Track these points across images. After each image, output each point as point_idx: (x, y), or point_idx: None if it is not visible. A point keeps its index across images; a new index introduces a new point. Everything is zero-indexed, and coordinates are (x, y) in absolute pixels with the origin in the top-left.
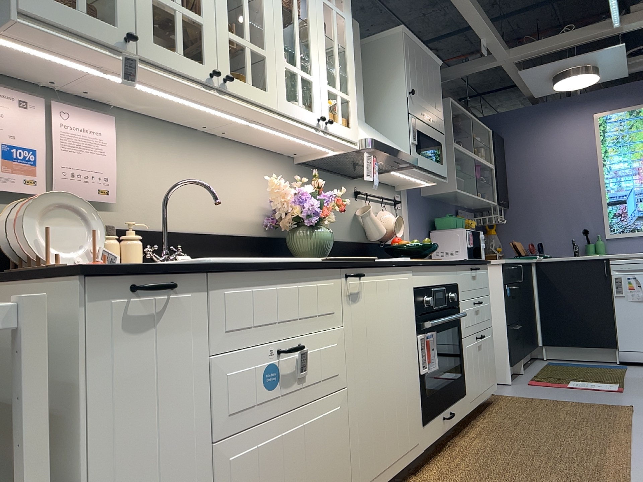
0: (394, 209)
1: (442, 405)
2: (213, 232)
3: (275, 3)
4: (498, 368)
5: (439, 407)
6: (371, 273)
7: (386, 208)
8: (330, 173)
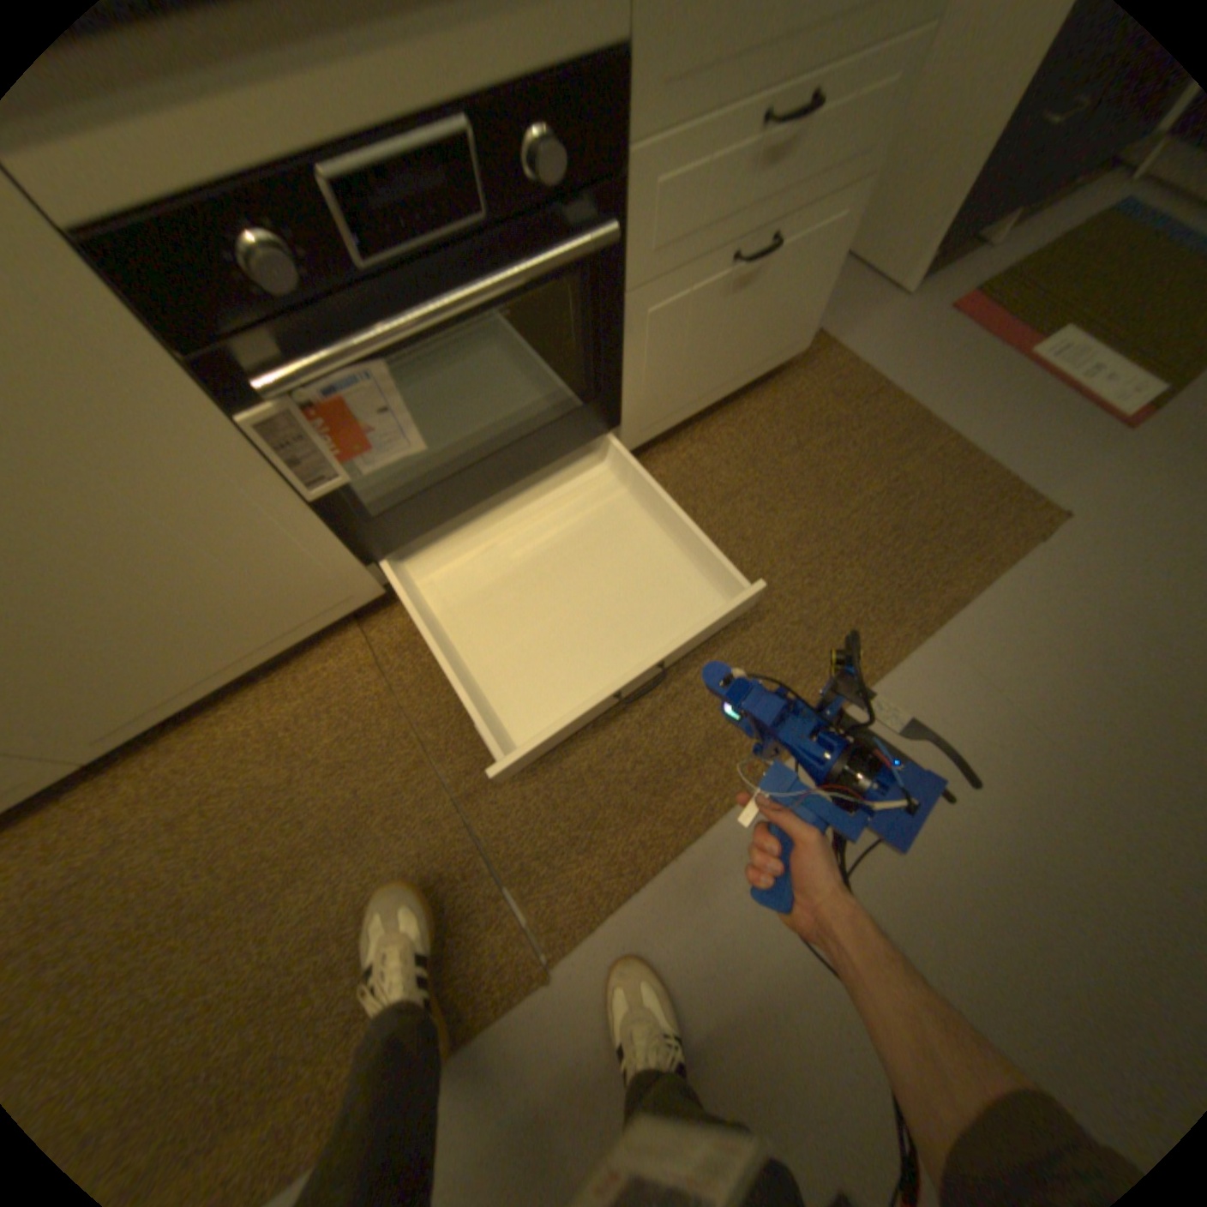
0: None
1: (475, 496)
2: None
3: None
4: (905, 243)
5: (459, 505)
6: None
7: None
8: None
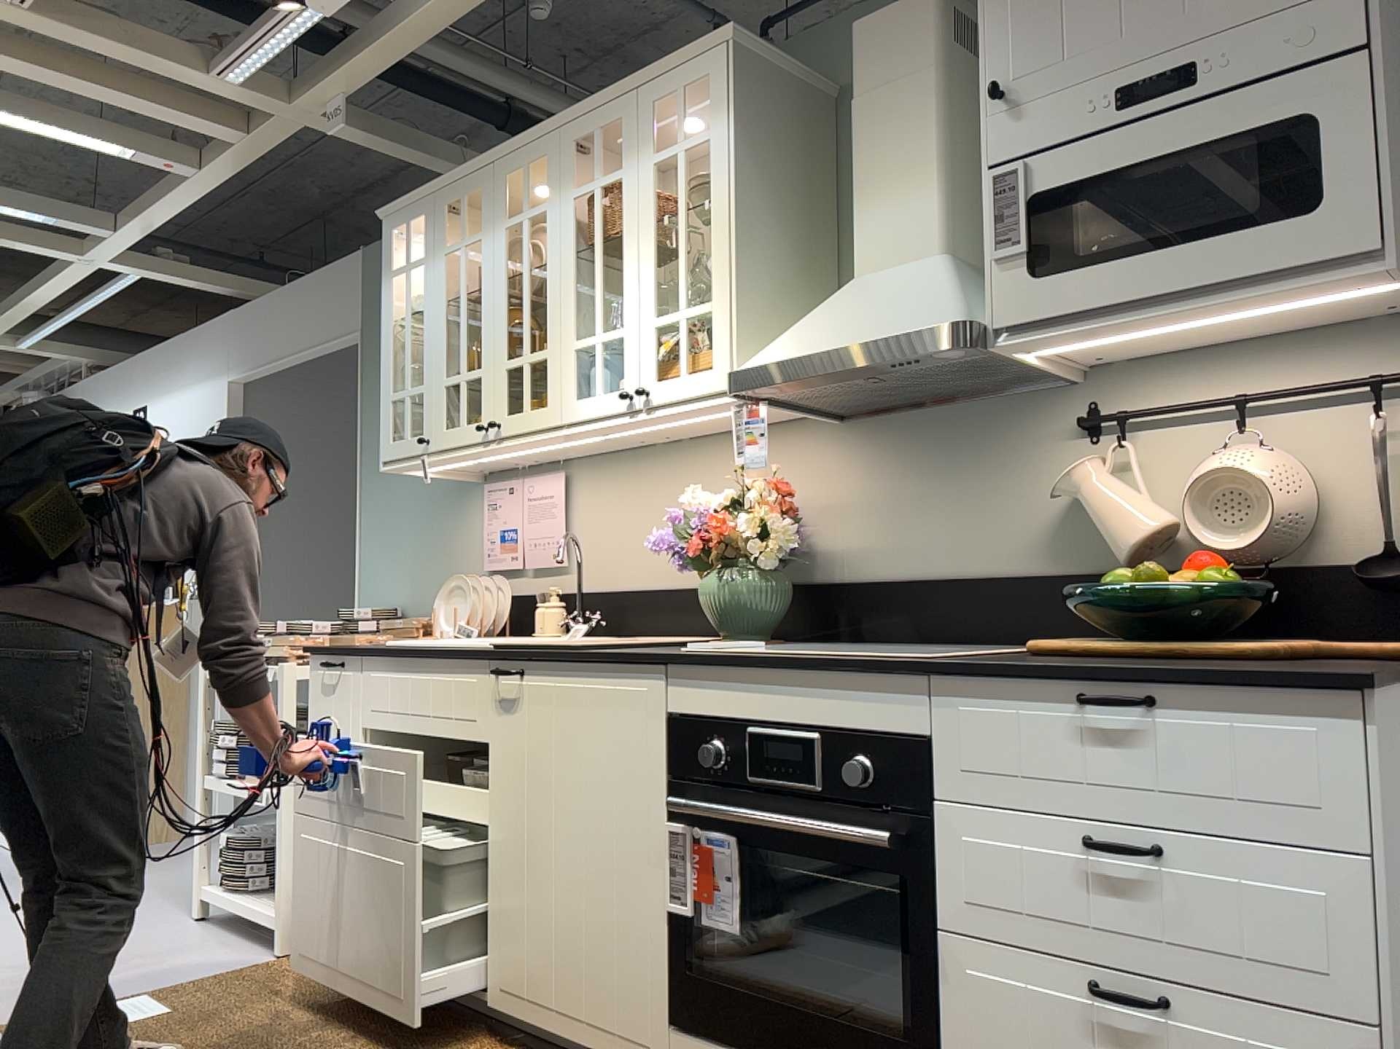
0: (1373, 416)
1: (768, 1047)
2: (670, 586)
3: (562, 263)
4: None
5: (753, 1042)
6: (542, 671)
7: (1311, 424)
8: (955, 405)
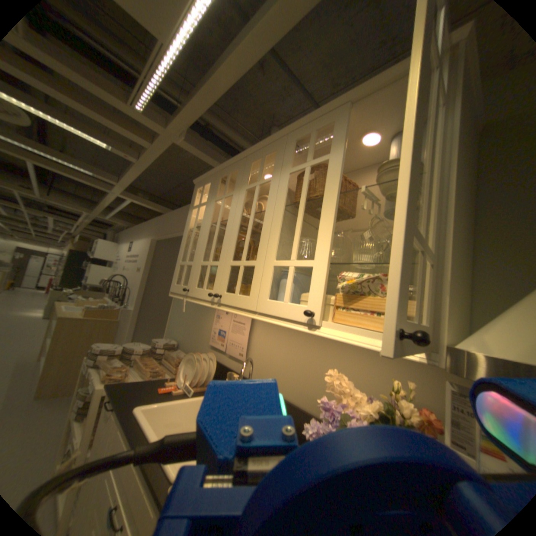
0: None
1: None
2: (302, 408)
3: (277, 210)
4: None
5: None
6: None
7: None
8: None
